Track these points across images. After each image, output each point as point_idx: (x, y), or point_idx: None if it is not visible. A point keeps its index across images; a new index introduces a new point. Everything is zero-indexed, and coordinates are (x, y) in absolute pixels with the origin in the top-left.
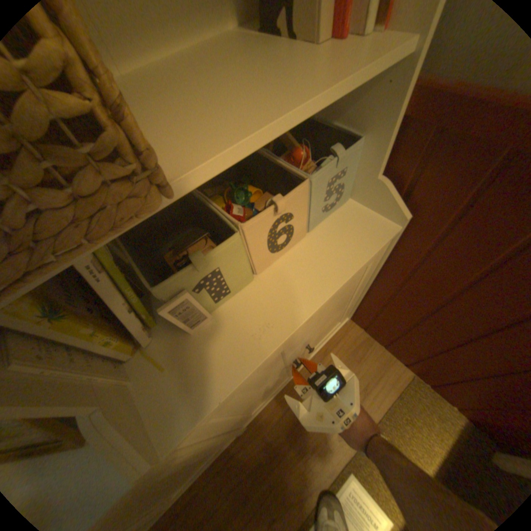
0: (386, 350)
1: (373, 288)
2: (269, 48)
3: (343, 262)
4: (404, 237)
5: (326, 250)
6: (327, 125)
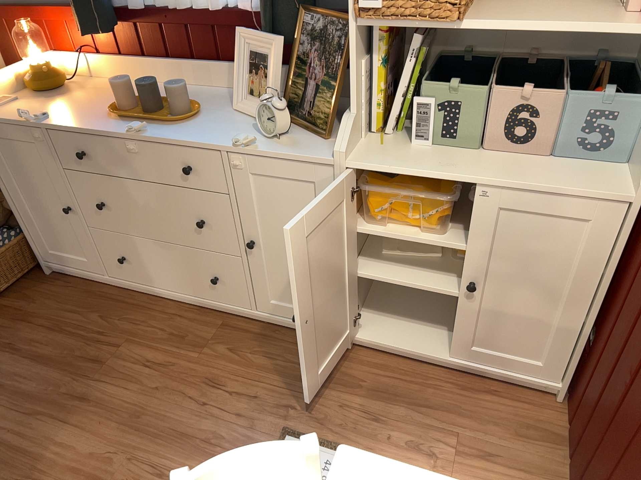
0: (565, 460)
1: (598, 315)
2: (594, 11)
3: (544, 180)
4: (636, 223)
5: (543, 170)
6: (635, 88)
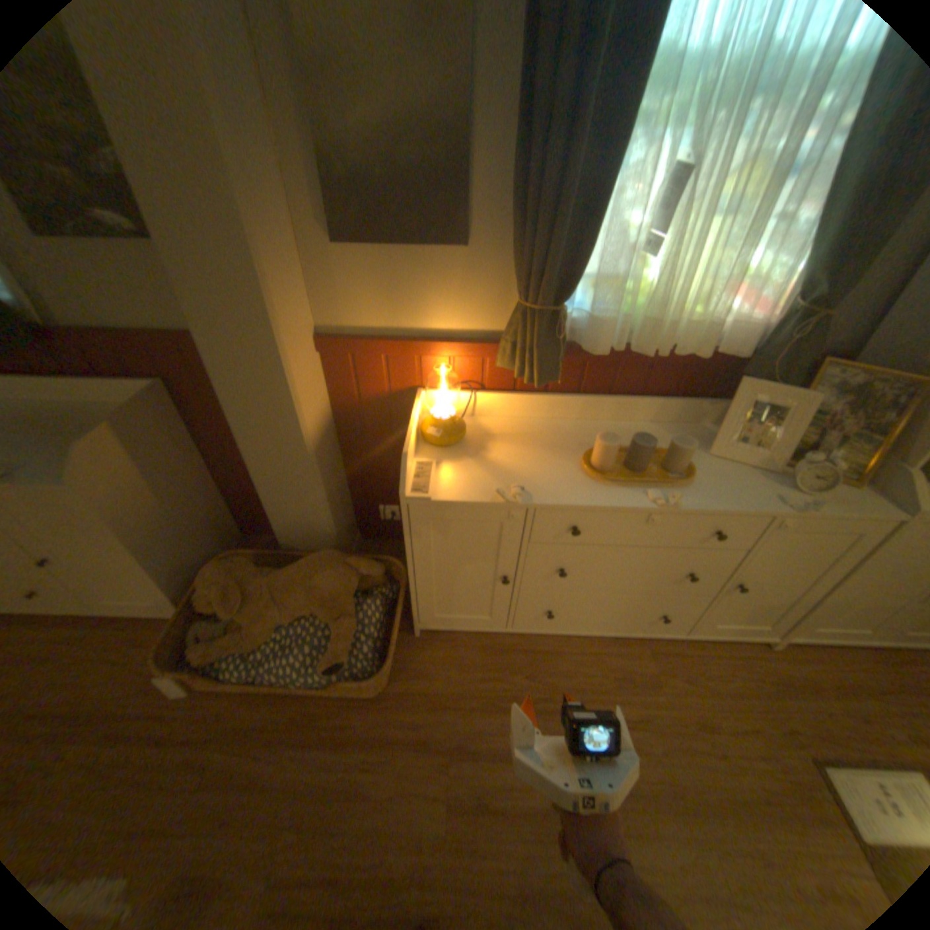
0: None
1: None
2: None
3: None
4: None
5: None
6: None
